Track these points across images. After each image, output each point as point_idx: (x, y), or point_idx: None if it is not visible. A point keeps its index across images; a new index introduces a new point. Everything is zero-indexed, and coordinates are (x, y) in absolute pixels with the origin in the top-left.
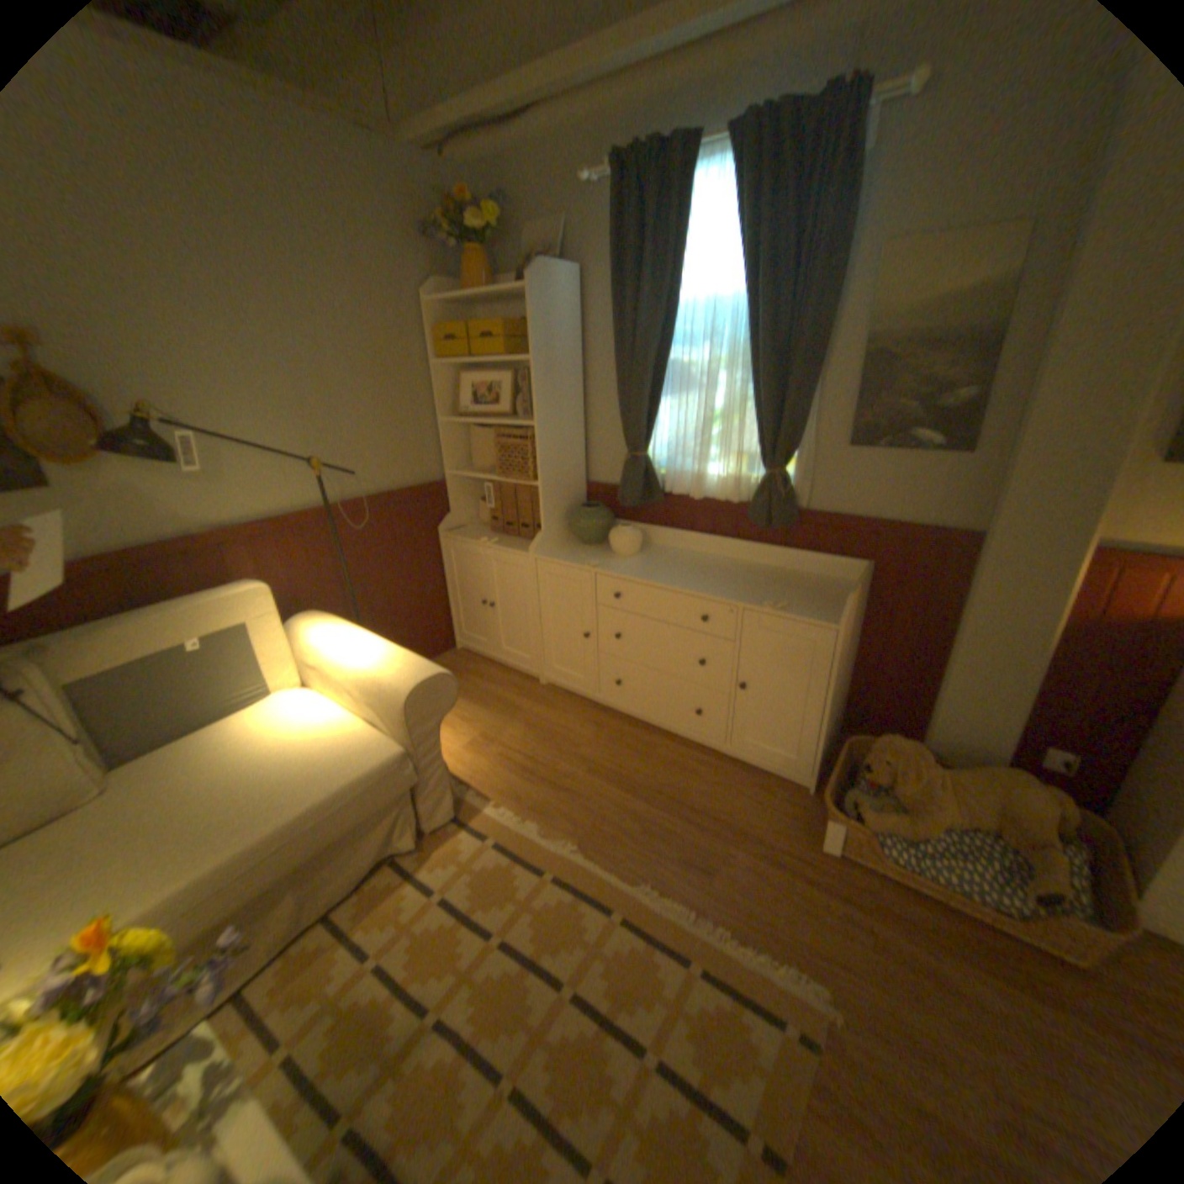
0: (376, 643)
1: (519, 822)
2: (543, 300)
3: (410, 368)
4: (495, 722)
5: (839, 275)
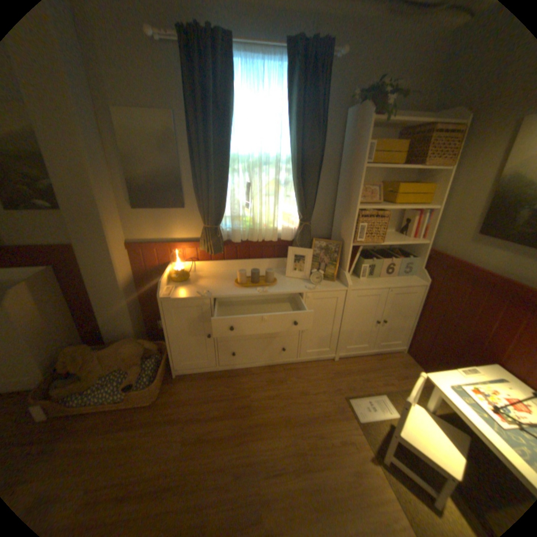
0: None
1: None
2: None
3: None
4: None
5: None
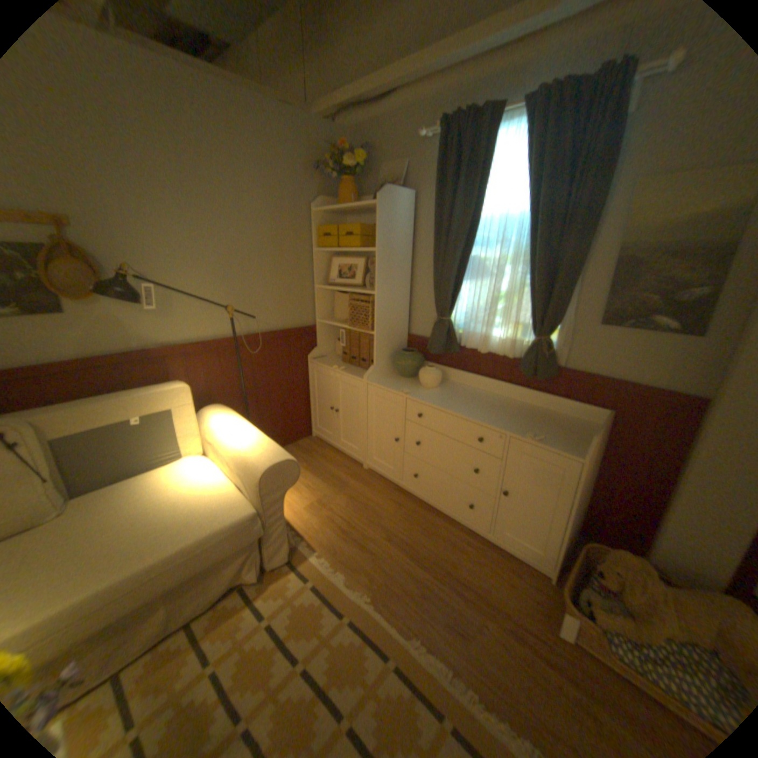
0: (251, 432)
1: (332, 571)
2: (388, 212)
3: (300, 252)
4: (328, 492)
5: (601, 200)
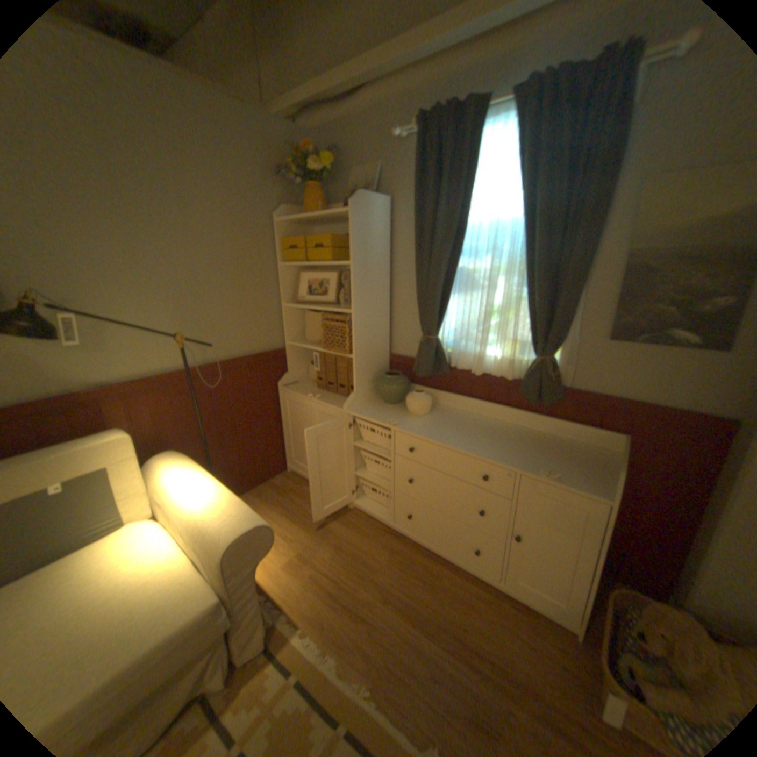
0: (211, 488)
1: (321, 655)
2: (362, 220)
3: (263, 267)
4: (310, 543)
5: (607, 202)
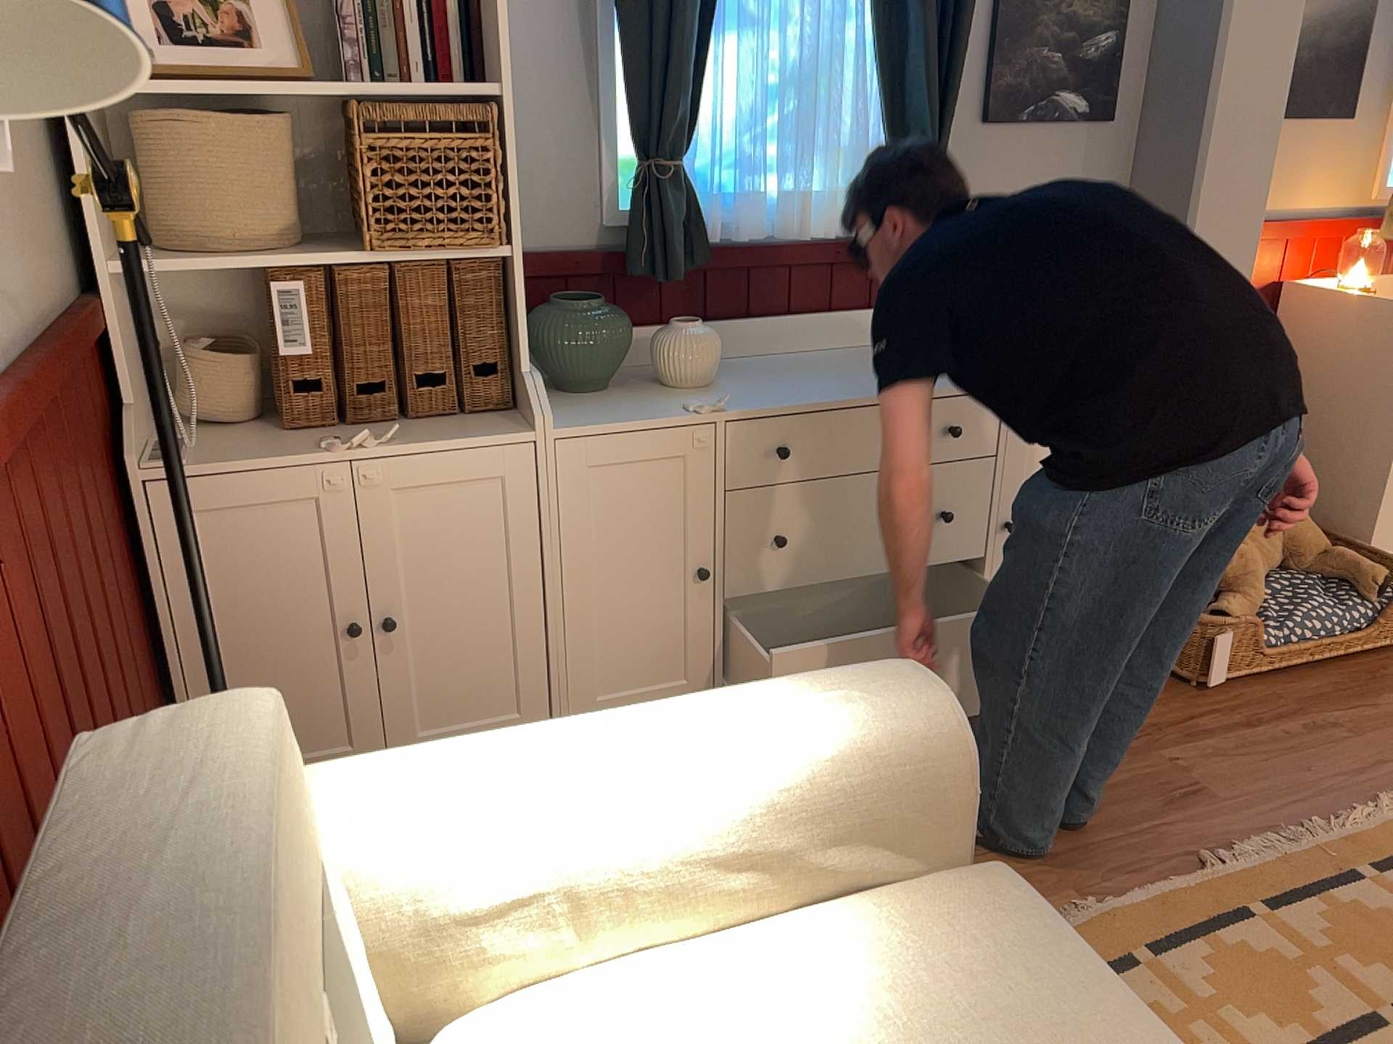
0: (641, 714)
1: None
2: None
3: None
4: None
5: None
